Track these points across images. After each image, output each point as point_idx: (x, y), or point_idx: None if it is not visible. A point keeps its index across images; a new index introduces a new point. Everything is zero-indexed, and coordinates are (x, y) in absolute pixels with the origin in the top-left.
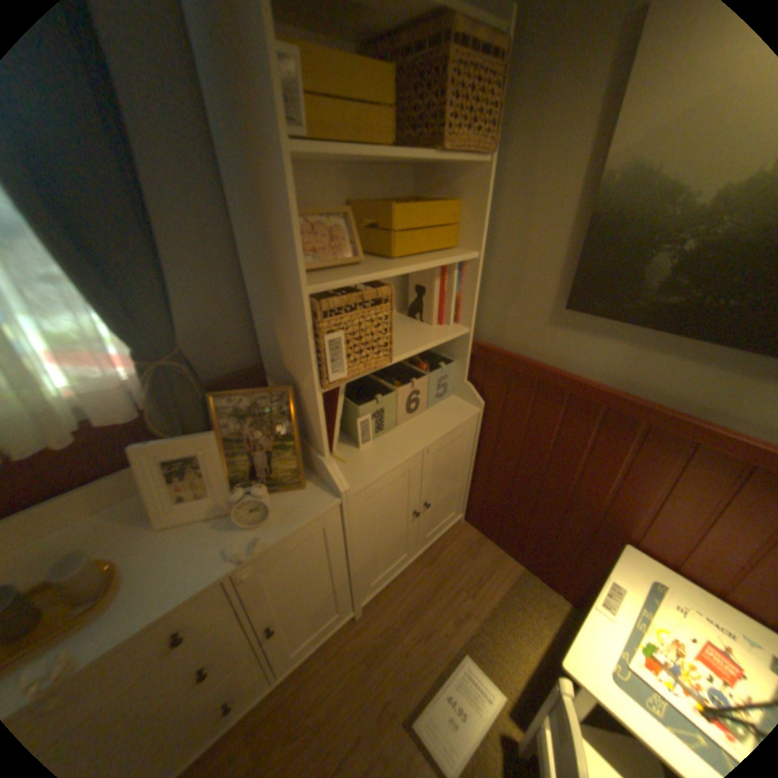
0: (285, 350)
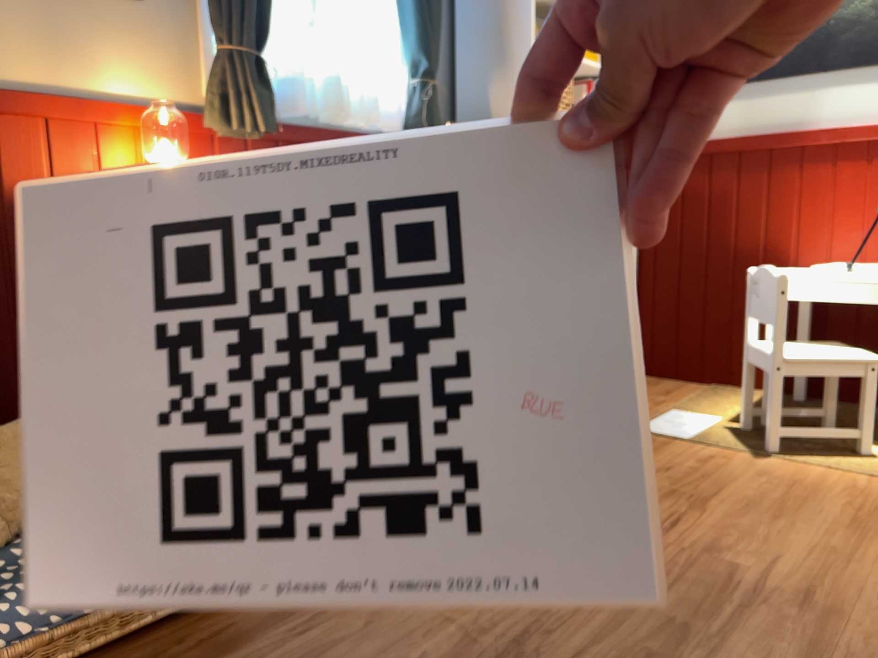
0: (494, 106)
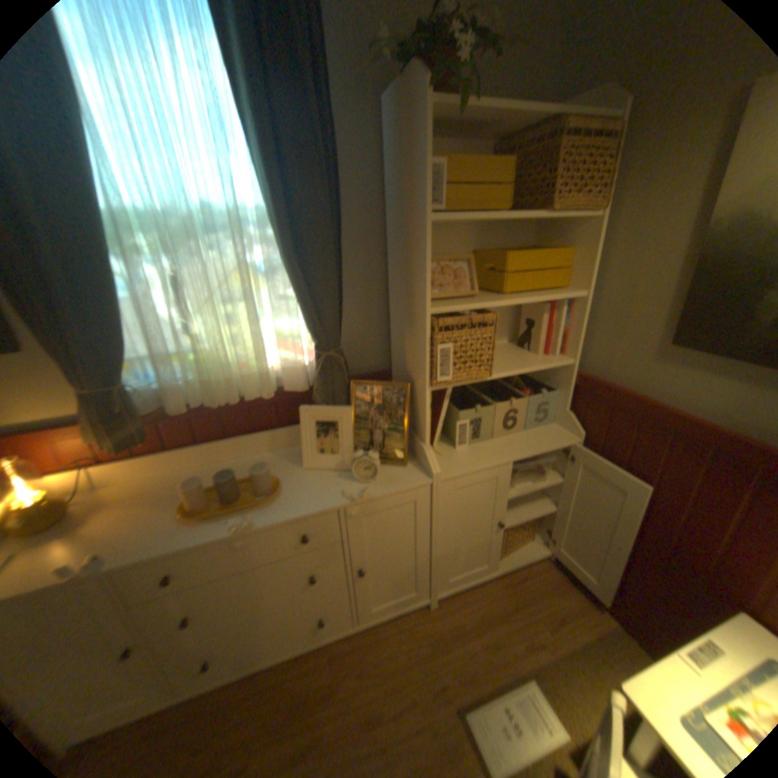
0: (407, 358)
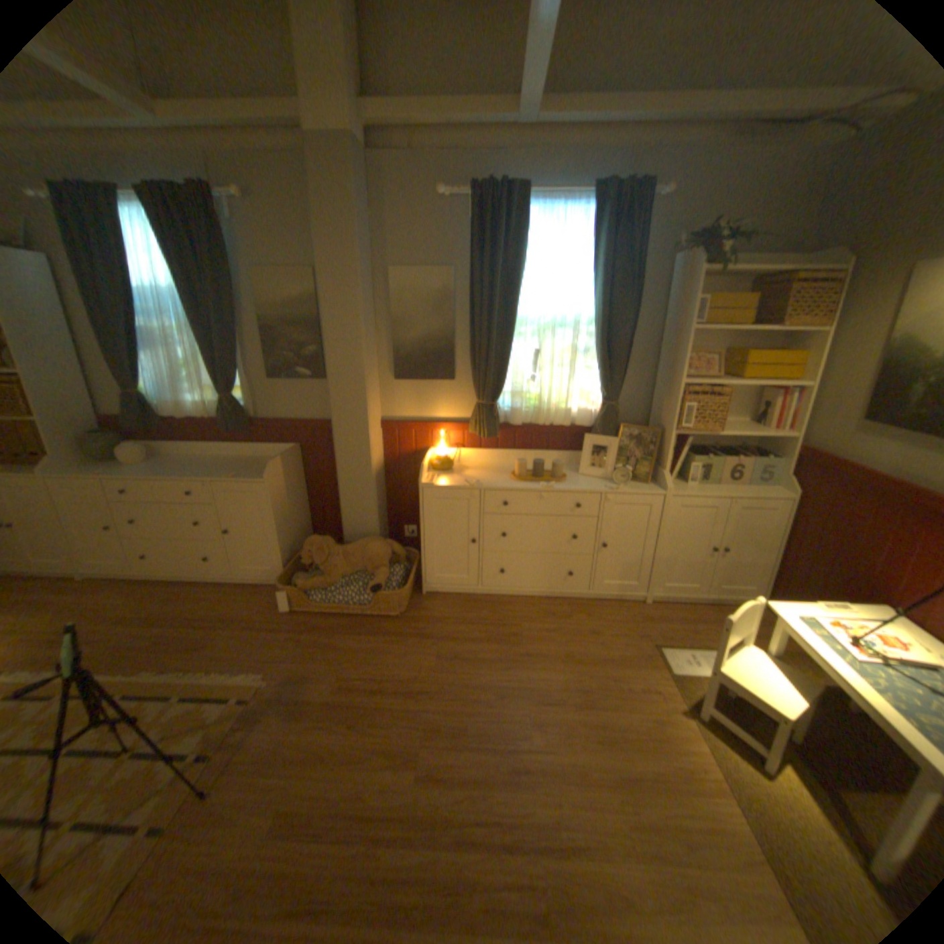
0: (662, 413)
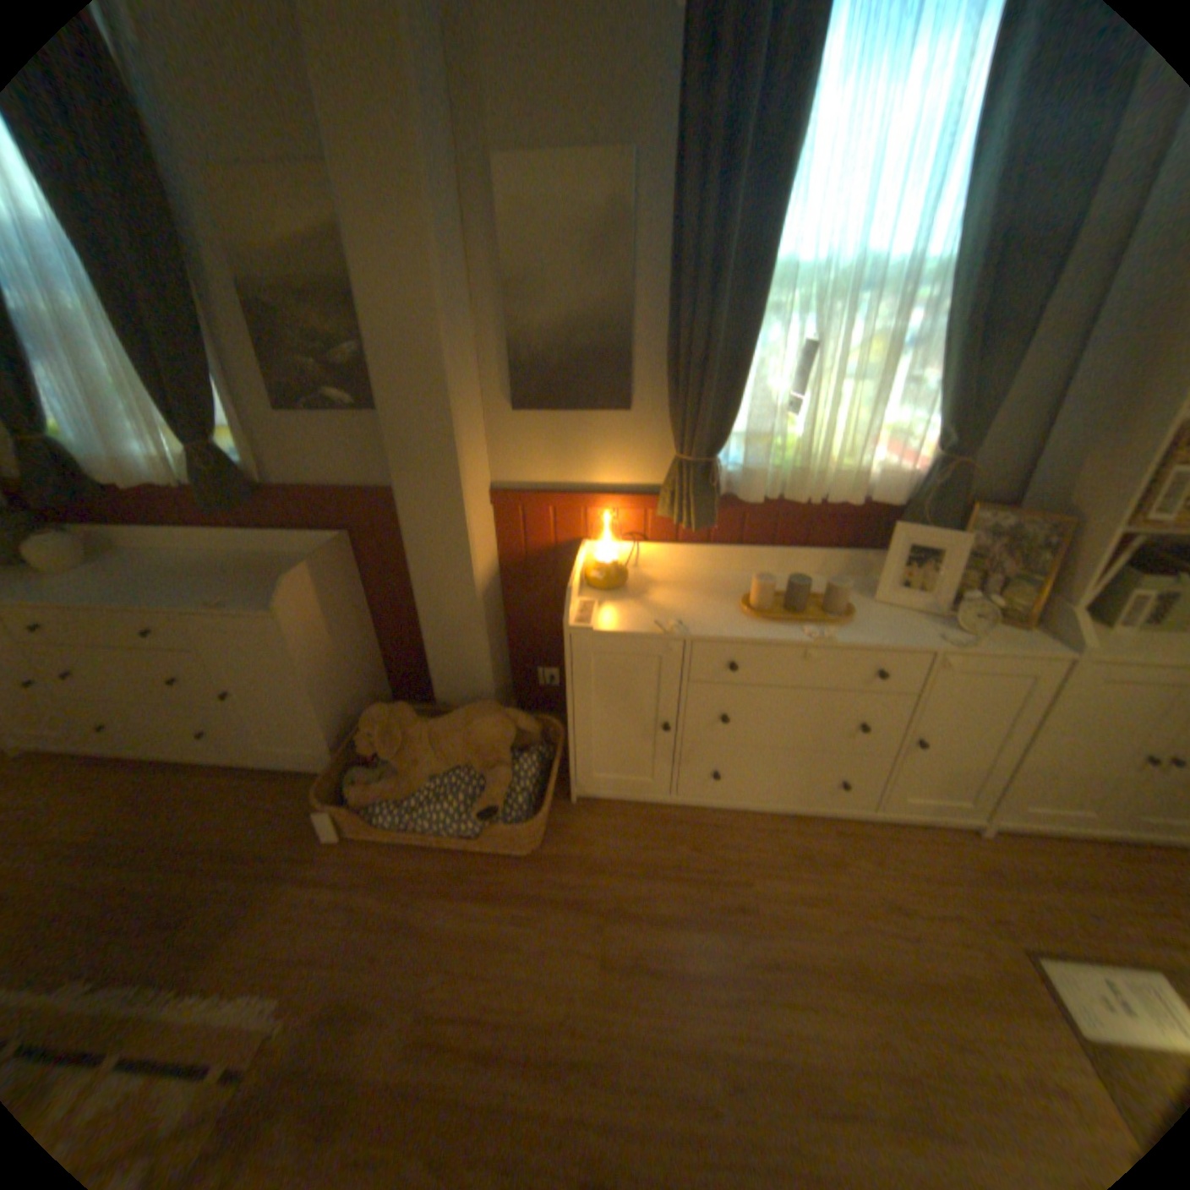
0: (1082, 483)
